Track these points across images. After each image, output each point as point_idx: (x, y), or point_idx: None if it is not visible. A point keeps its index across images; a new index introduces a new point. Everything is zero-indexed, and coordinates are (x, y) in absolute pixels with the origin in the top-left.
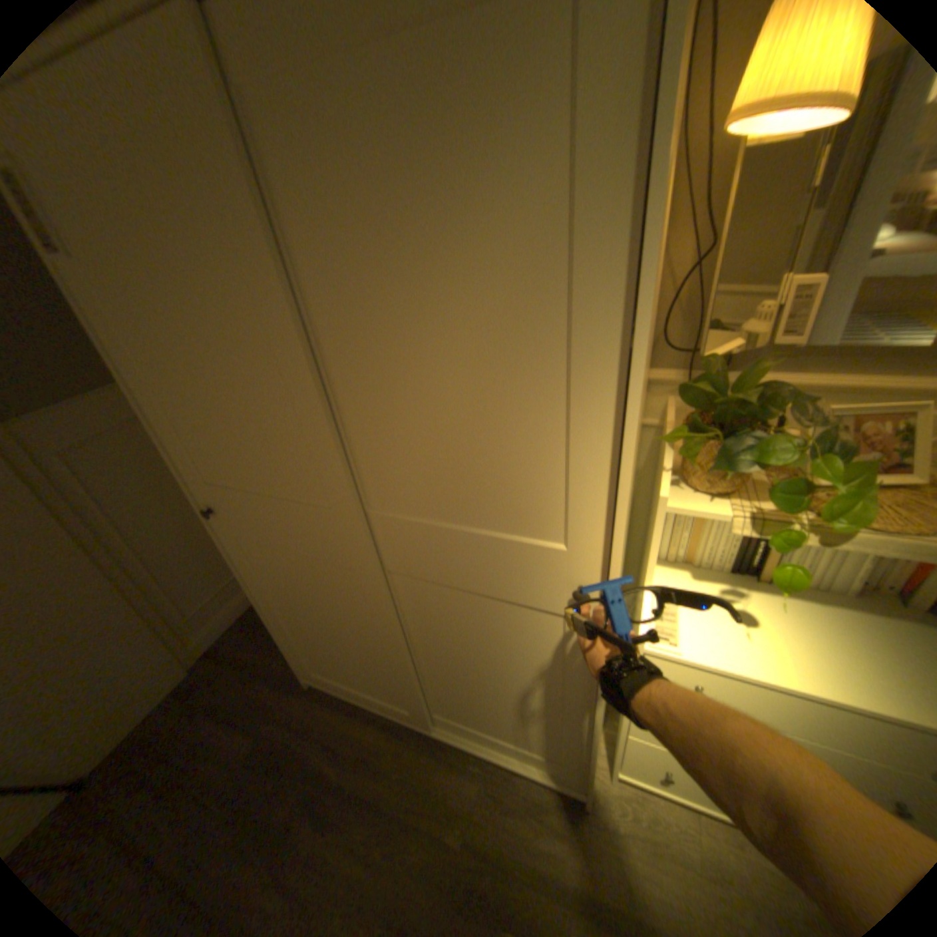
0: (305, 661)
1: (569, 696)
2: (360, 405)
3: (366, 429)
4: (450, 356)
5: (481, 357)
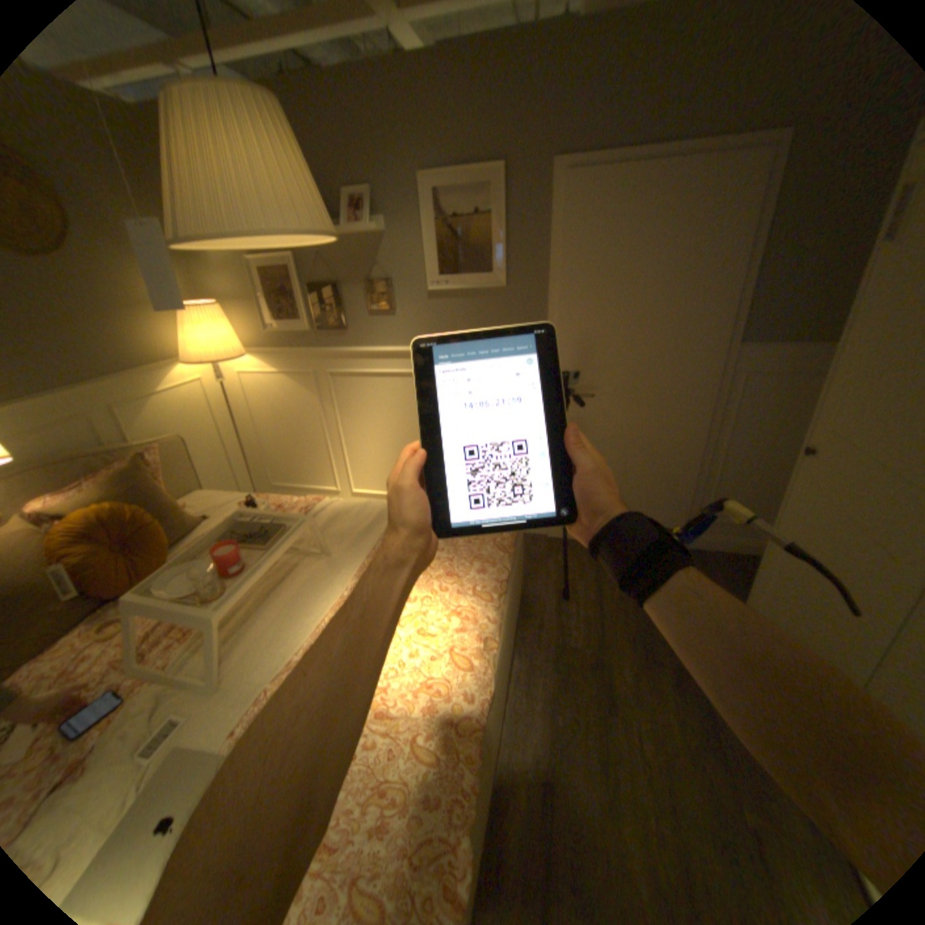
0: (765, 611)
1: None
2: None
3: None
4: None
5: None
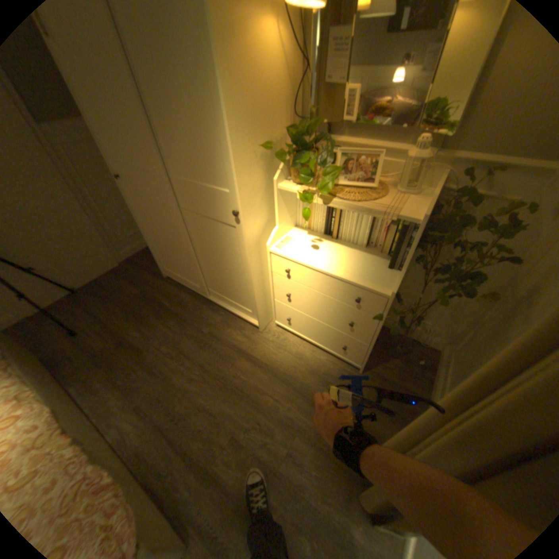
0: (163, 262)
1: (245, 270)
2: (160, 123)
3: (163, 135)
4: (181, 100)
5: (190, 100)
